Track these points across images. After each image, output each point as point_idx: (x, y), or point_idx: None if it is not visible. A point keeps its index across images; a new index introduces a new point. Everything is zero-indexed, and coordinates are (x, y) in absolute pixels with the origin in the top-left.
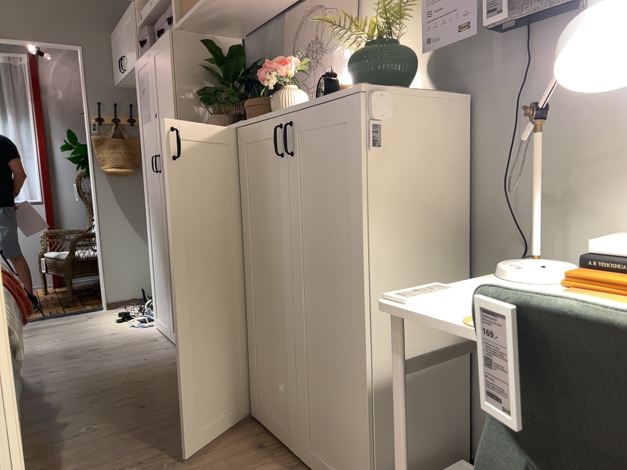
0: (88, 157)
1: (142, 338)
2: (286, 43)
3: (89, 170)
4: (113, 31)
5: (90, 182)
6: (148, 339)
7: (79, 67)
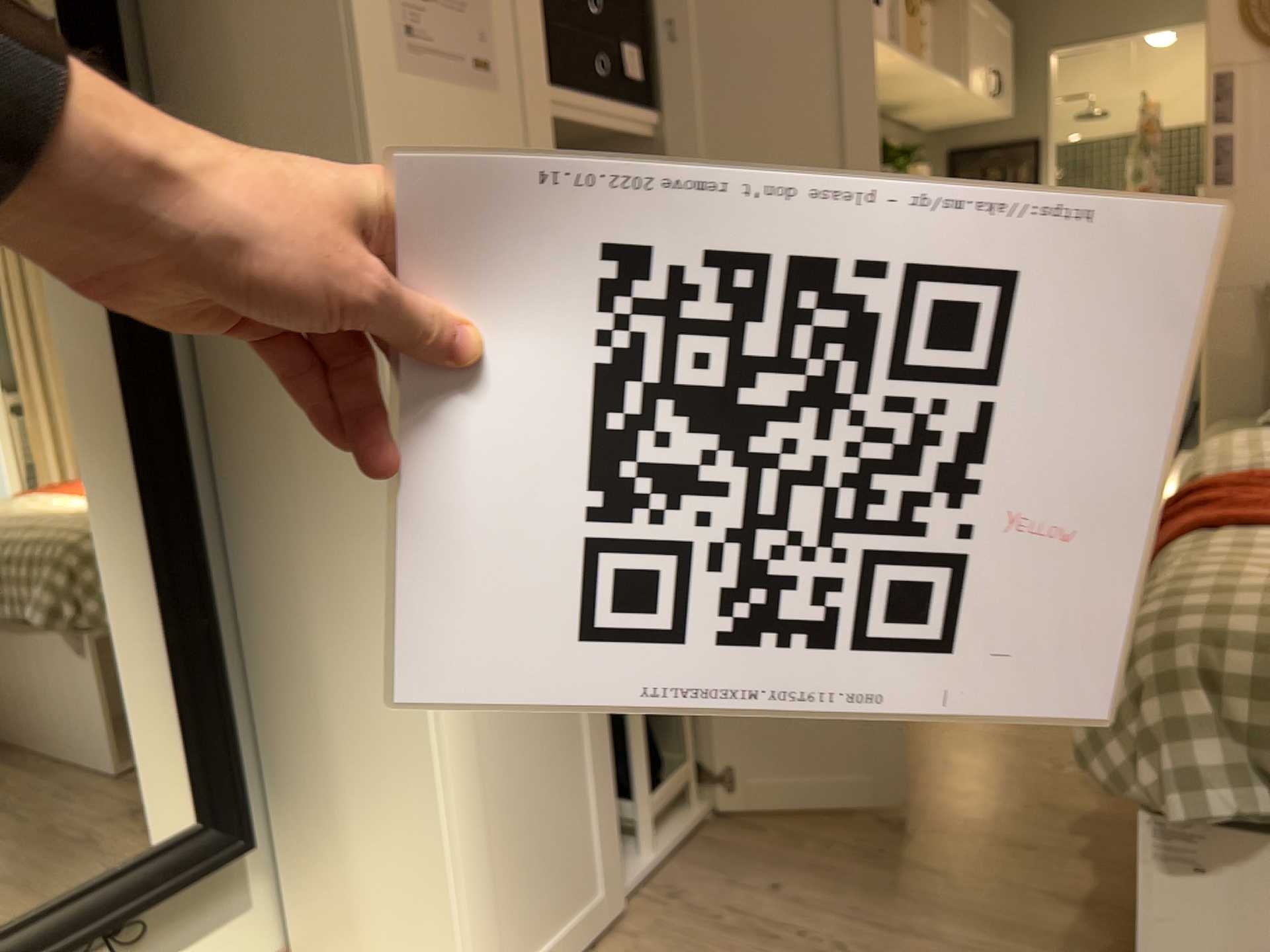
0: None
1: None
2: None
3: None
4: None
5: None
6: None
7: None
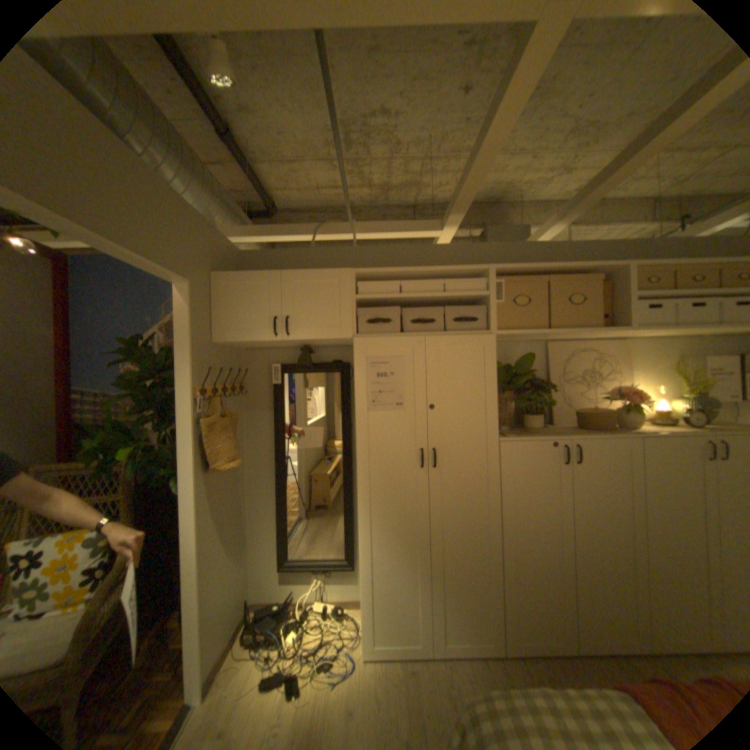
0: (177, 453)
1: (395, 685)
2: (550, 363)
3: (180, 473)
4: (234, 273)
5: (181, 493)
6: (403, 680)
7: (175, 310)
